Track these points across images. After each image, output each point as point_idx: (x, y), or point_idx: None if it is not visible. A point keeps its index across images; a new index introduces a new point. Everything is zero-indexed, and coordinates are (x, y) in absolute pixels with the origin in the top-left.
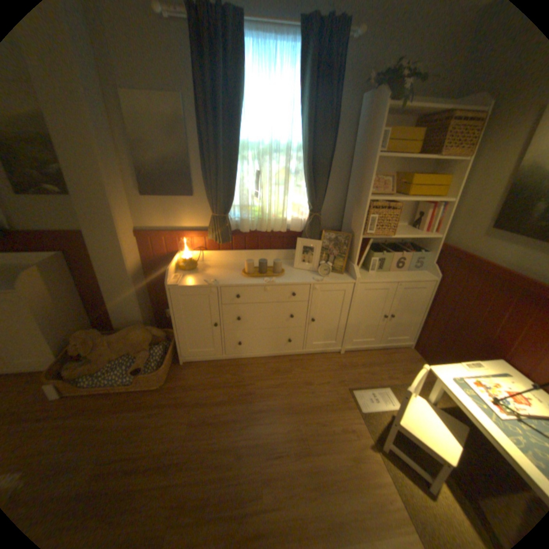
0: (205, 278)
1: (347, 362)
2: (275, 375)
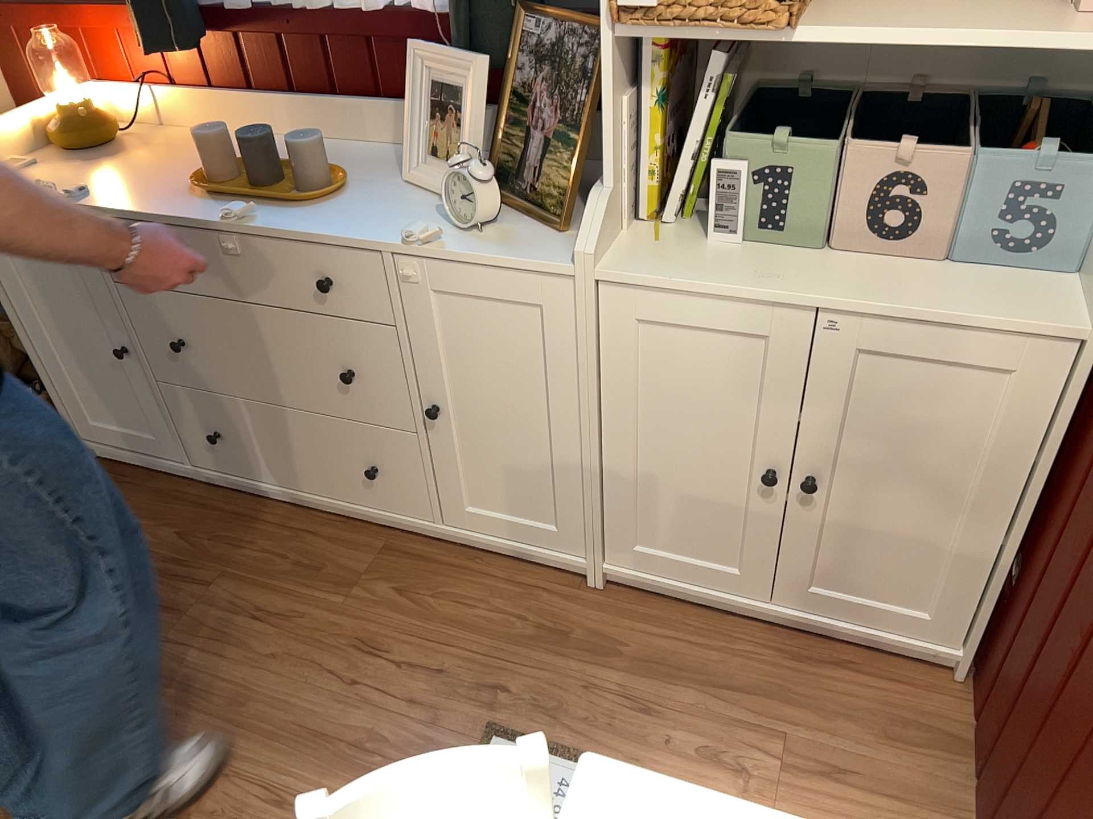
0: (78, 180)
1: (590, 625)
2: (295, 578)
